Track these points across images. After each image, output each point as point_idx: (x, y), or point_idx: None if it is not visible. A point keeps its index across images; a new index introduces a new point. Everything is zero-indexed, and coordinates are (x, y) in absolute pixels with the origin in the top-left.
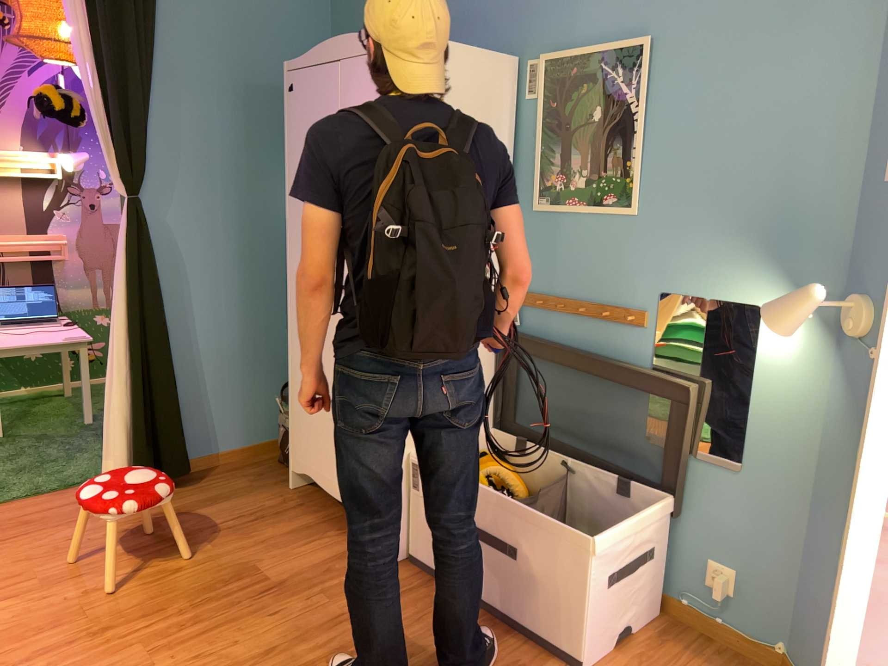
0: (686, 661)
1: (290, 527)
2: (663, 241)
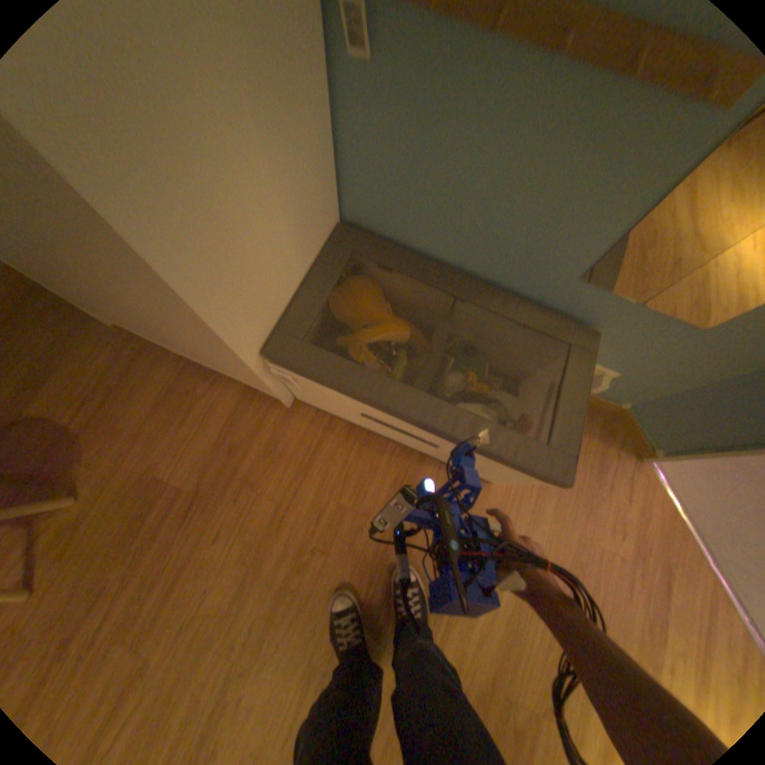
0: None
1: (152, 397)
2: None
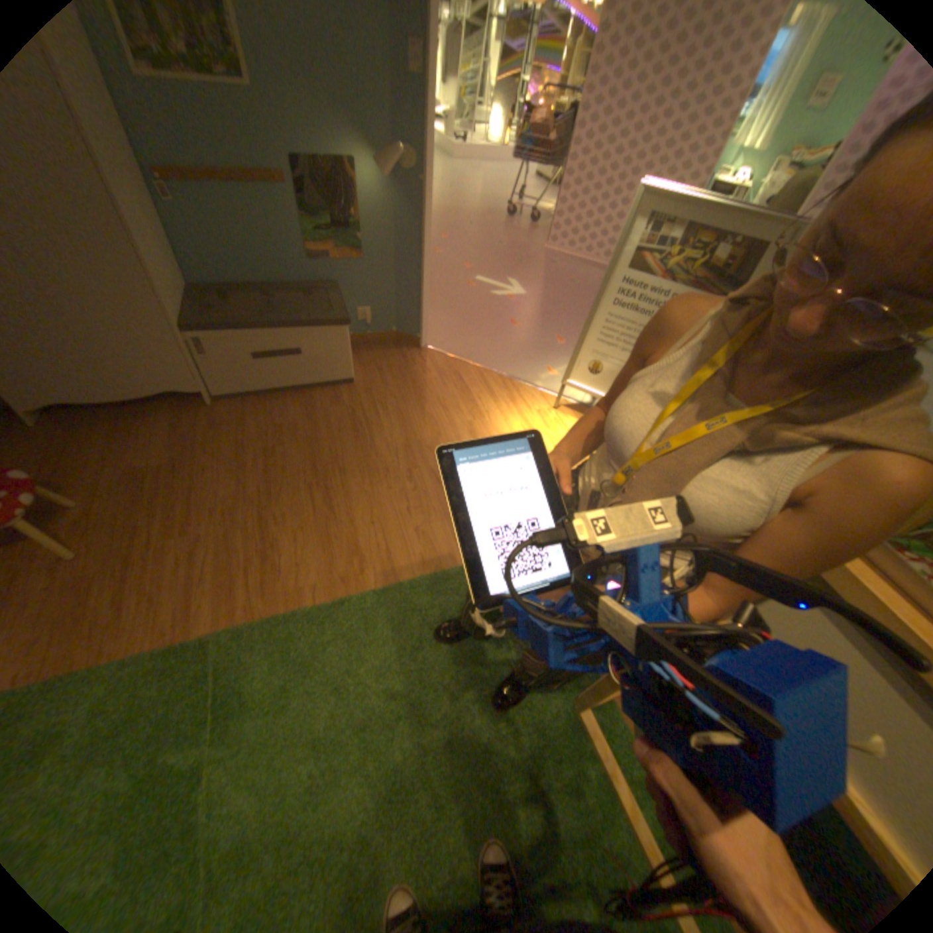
0: (371, 354)
1: (100, 440)
2: (278, 111)
